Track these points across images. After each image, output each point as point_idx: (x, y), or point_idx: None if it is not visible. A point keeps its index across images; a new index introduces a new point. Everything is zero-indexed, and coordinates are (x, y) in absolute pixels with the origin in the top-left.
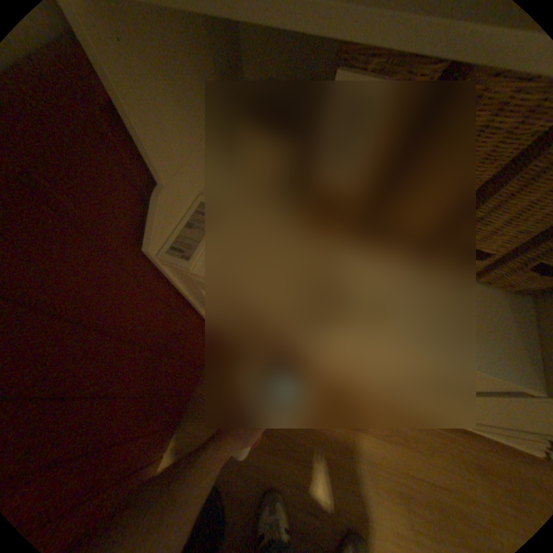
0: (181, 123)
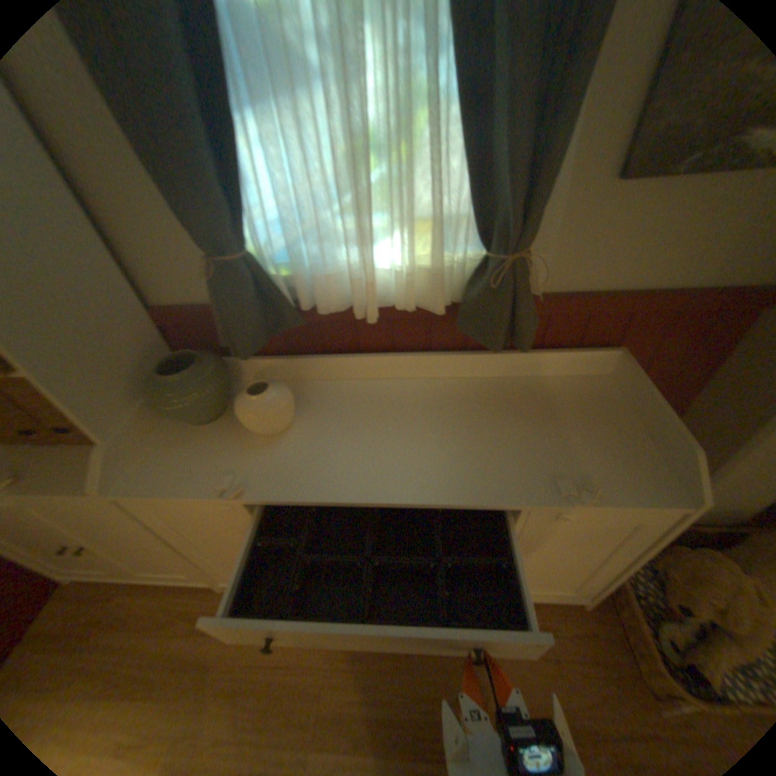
0: None
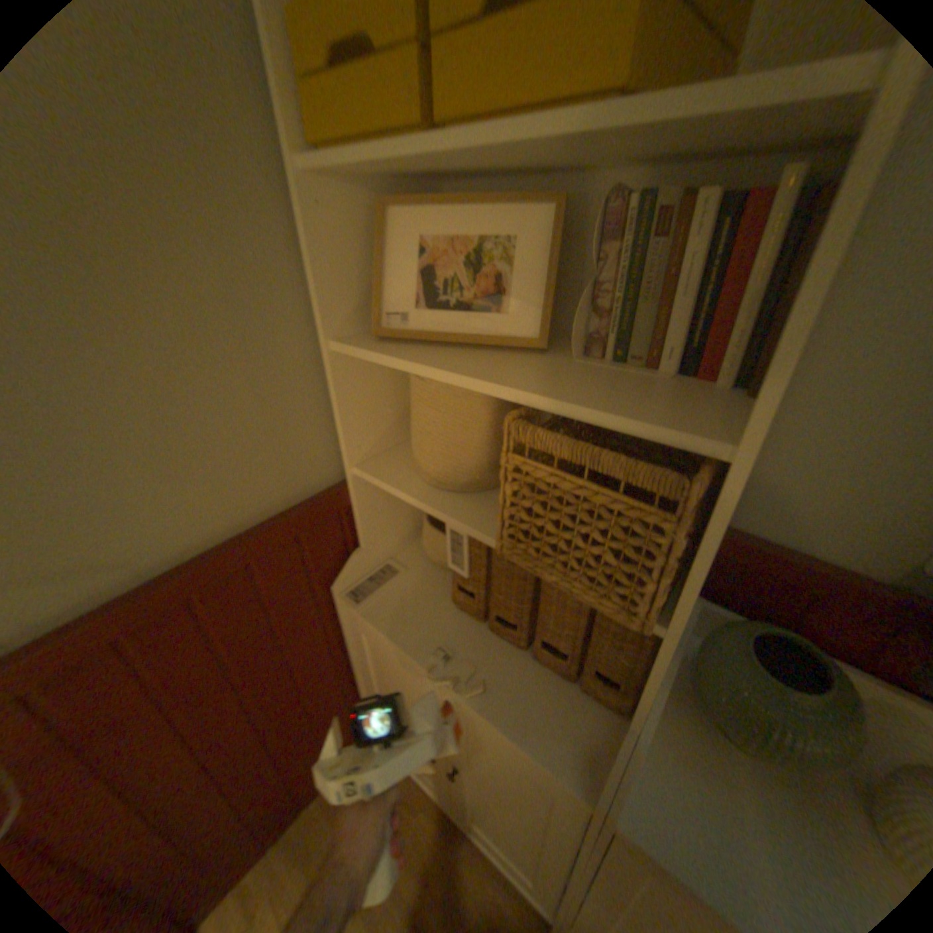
0: (386, 516)
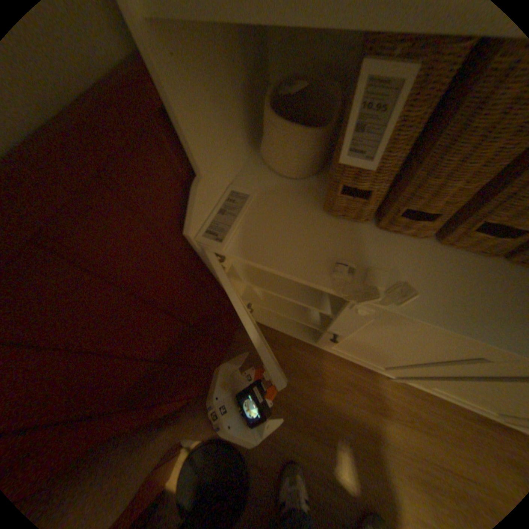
0: (217, 121)
